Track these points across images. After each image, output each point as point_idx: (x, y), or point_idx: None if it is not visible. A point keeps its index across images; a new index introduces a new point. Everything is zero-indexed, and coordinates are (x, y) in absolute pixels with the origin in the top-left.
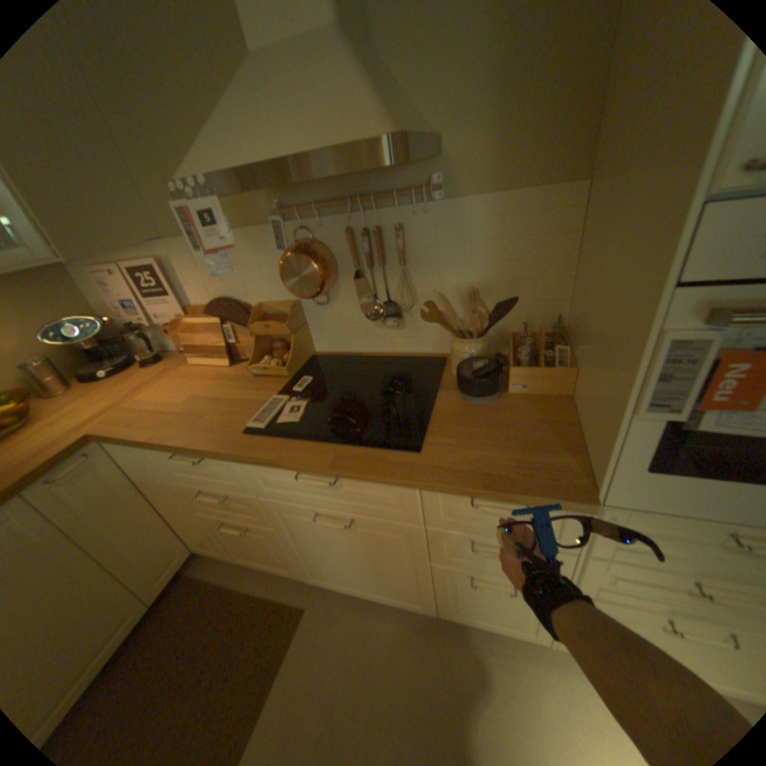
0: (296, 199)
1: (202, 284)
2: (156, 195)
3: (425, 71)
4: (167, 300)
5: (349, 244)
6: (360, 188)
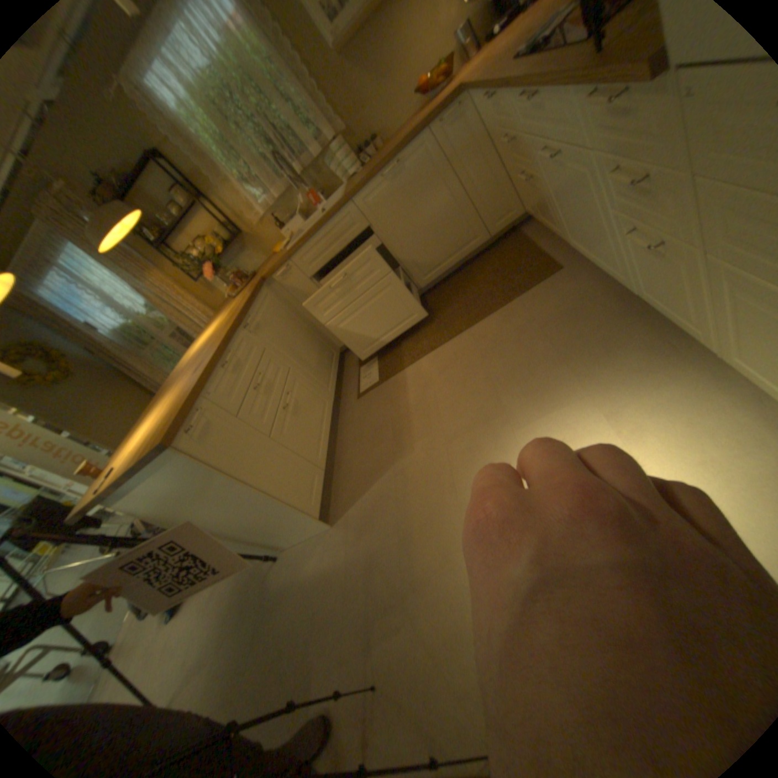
0: None
1: None
2: None
3: None
4: None
5: None
6: None
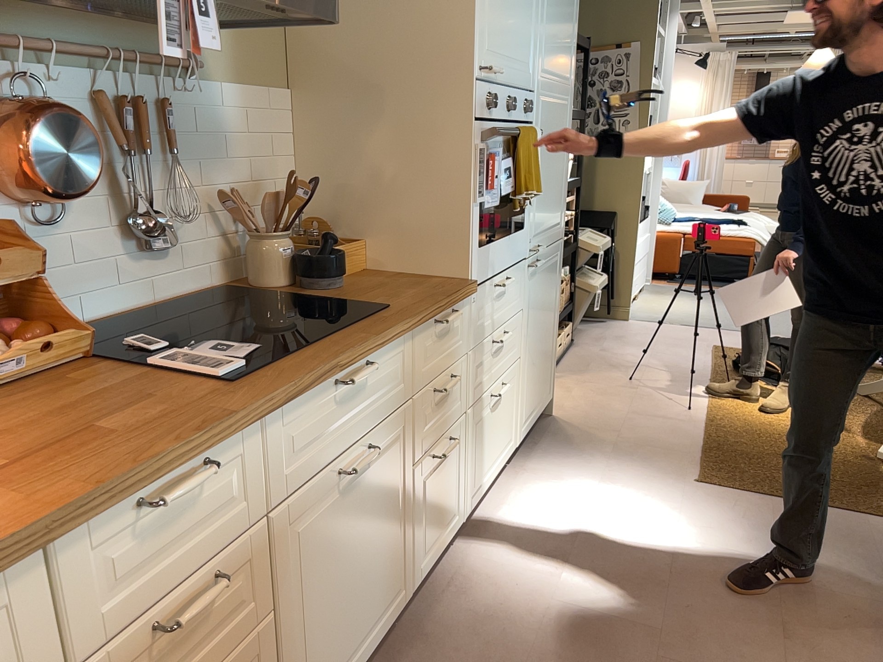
0: (4, 28)
1: None
2: None
3: None
4: None
5: (112, 116)
6: (110, 43)
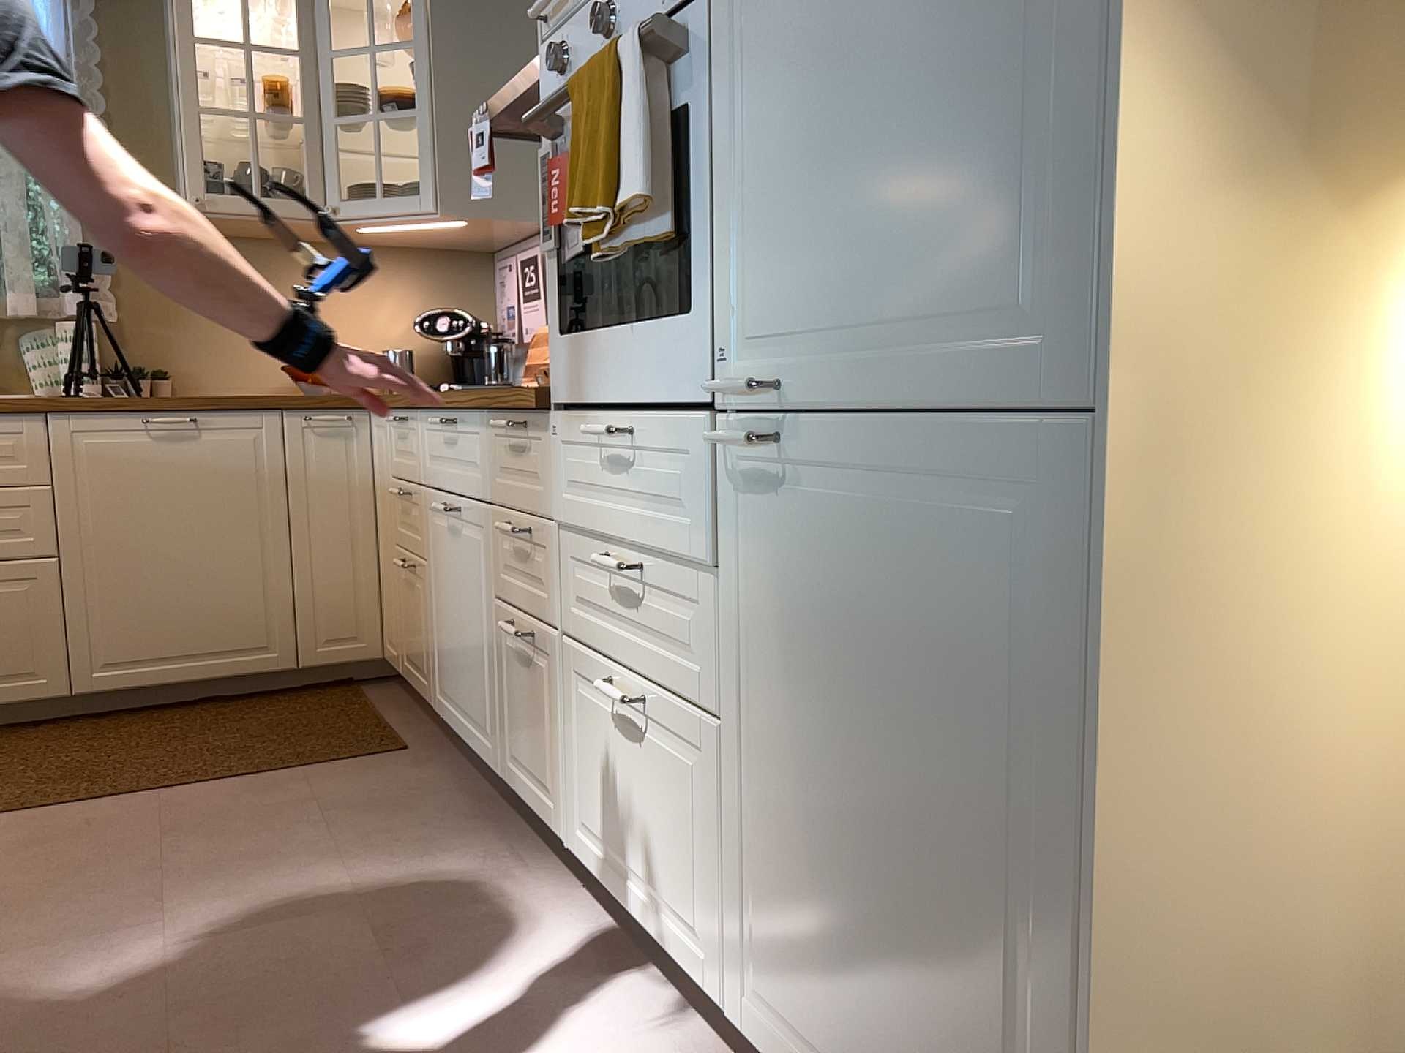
0: None
1: None
2: None
3: None
4: None
5: None
6: None
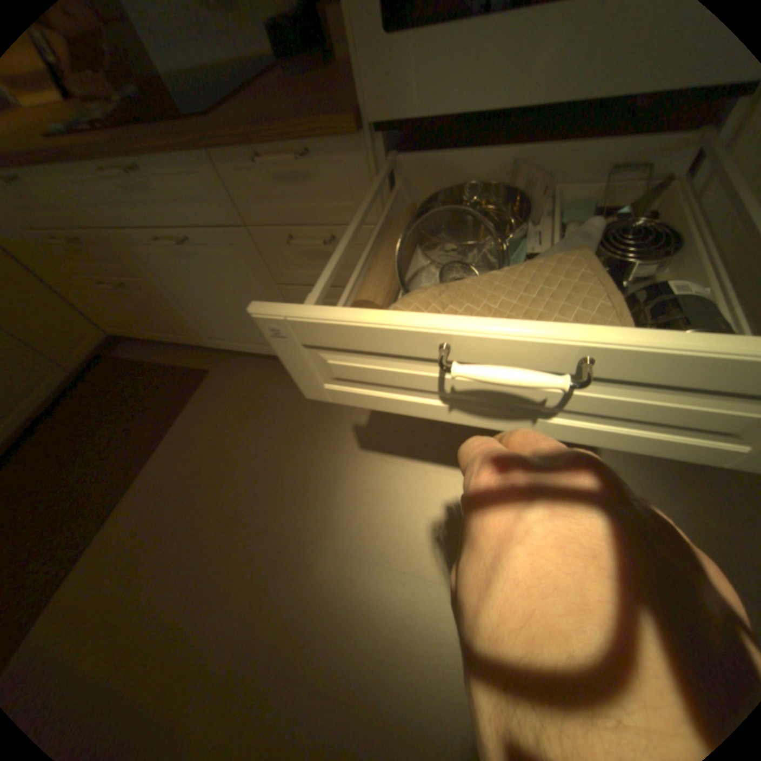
0: None
1: None
2: None
3: None
4: None
5: None
6: None
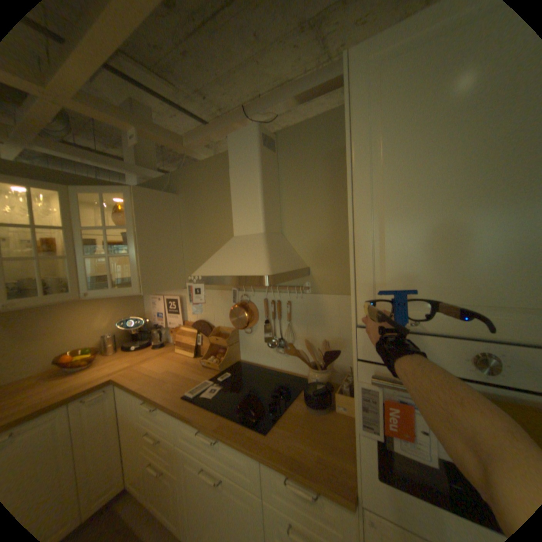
0: None
1: (196, 312)
2: (190, 271)
3: (303, 245)
4: (178, 317)
5: (264, 306)
6: None
